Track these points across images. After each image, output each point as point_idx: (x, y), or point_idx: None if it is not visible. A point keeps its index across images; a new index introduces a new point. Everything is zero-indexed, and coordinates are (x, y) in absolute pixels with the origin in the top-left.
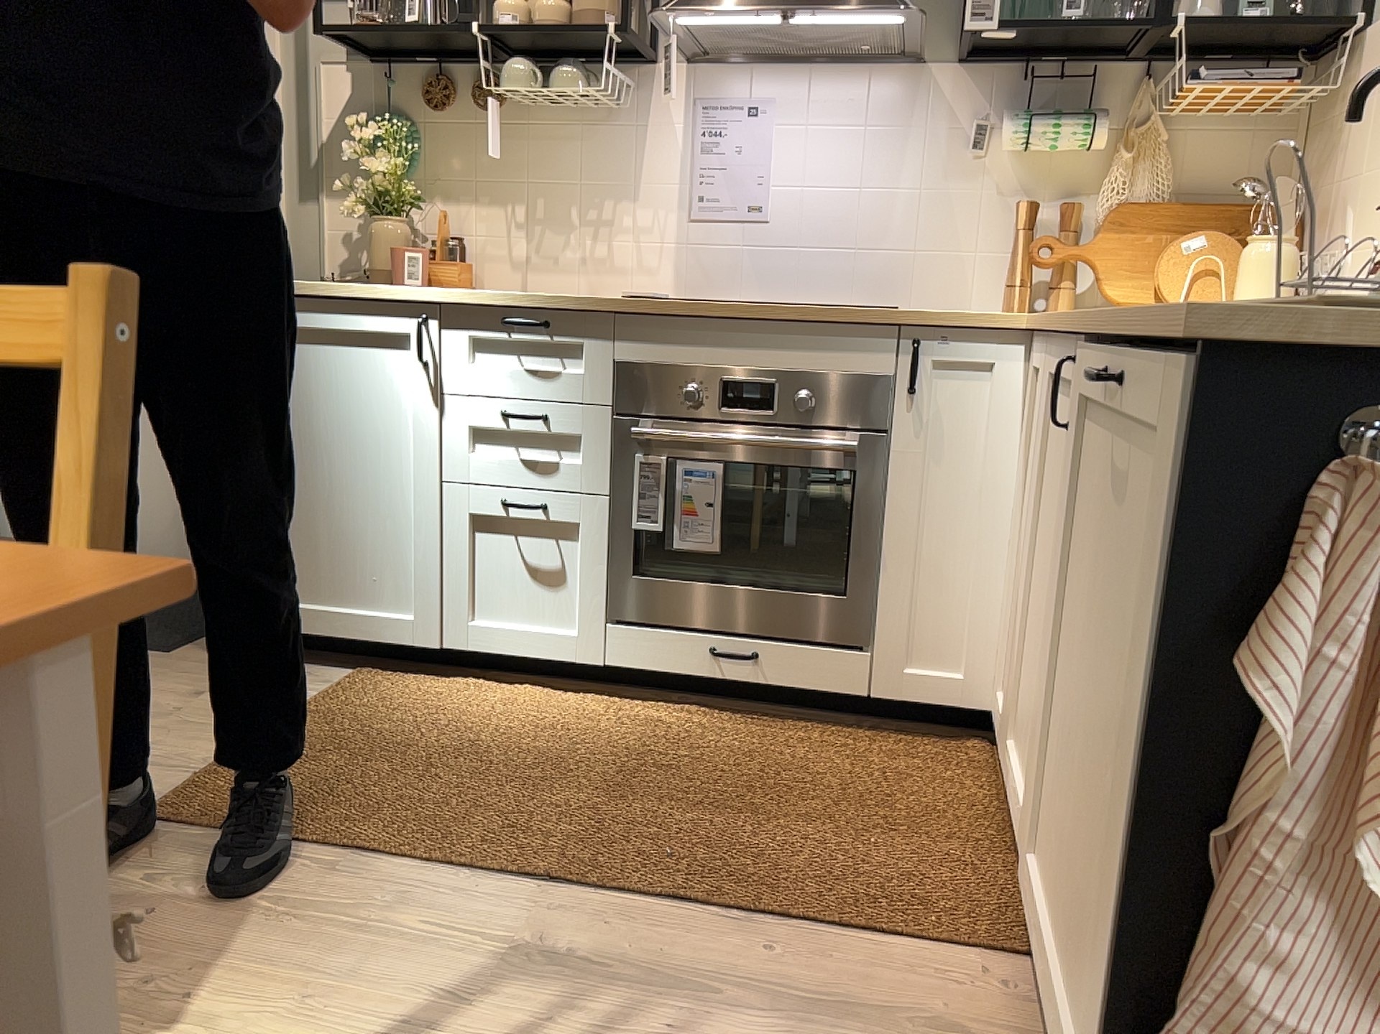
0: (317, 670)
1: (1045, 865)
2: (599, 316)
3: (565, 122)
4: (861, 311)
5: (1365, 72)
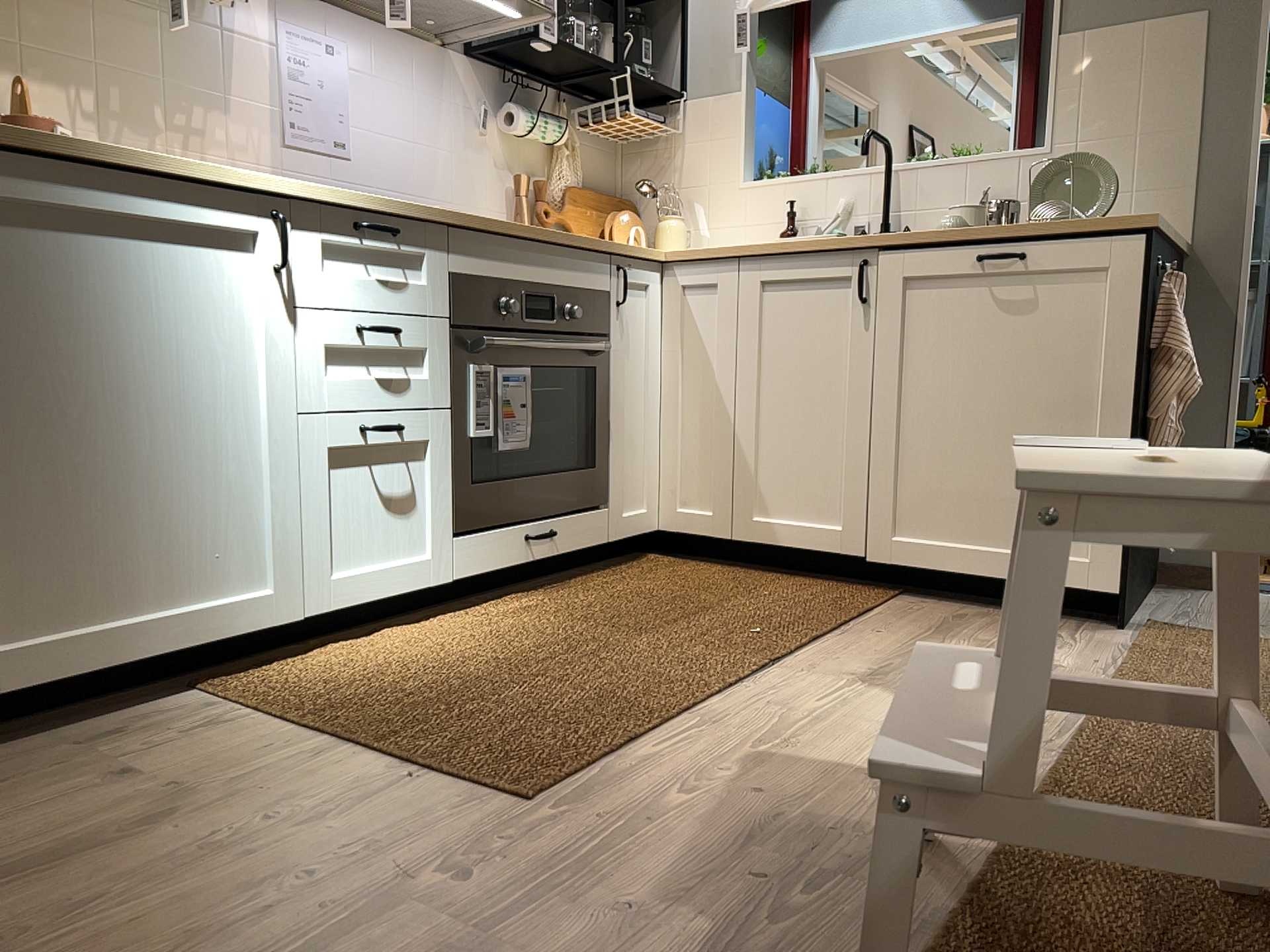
0: (160, 708)
1: (926, 526)
2: (439, 226)
3: (144, 2)
4: (584, 238)
5: (702, 124)
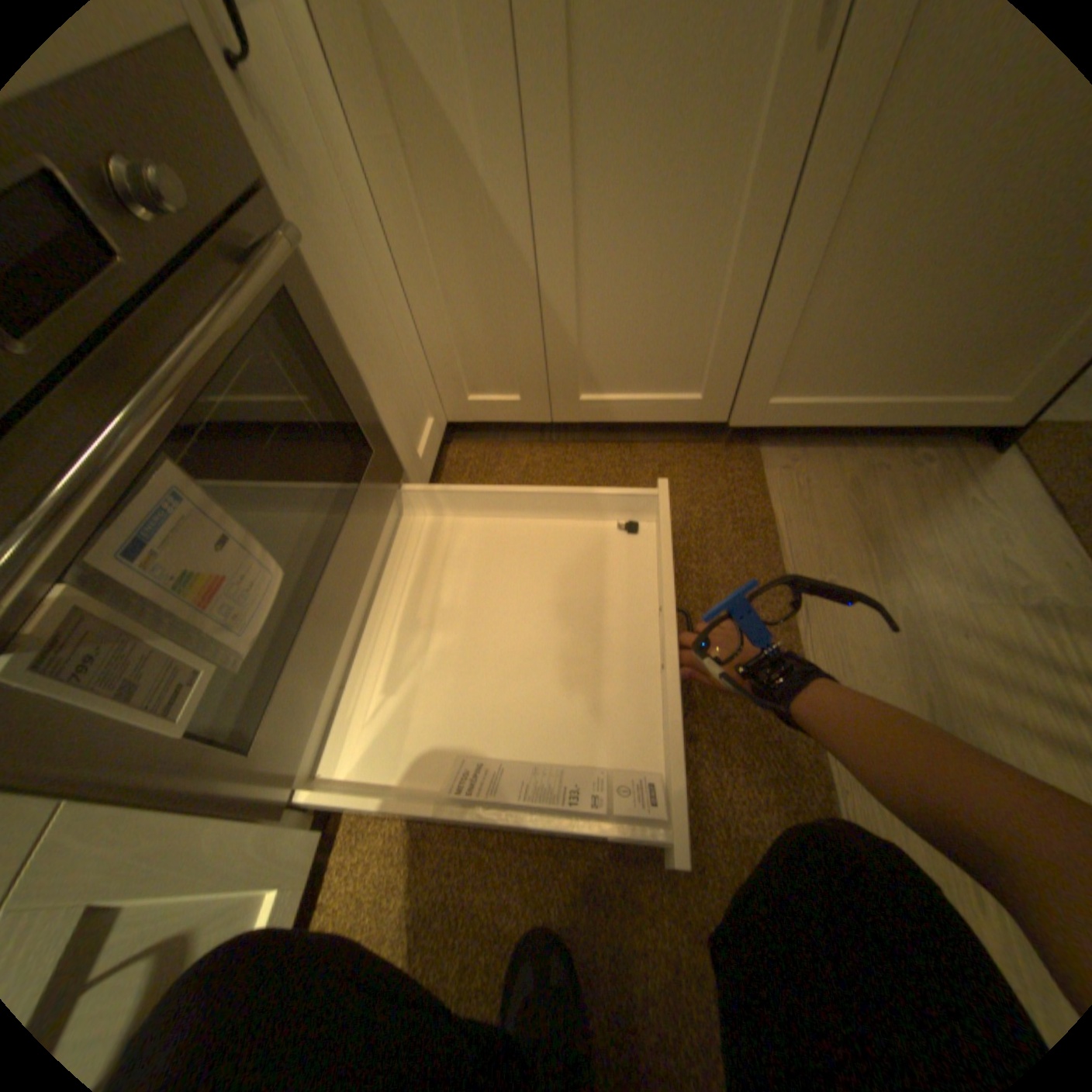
0: None
1: (814, 381)
2: None
3: None
4: None
5: None
